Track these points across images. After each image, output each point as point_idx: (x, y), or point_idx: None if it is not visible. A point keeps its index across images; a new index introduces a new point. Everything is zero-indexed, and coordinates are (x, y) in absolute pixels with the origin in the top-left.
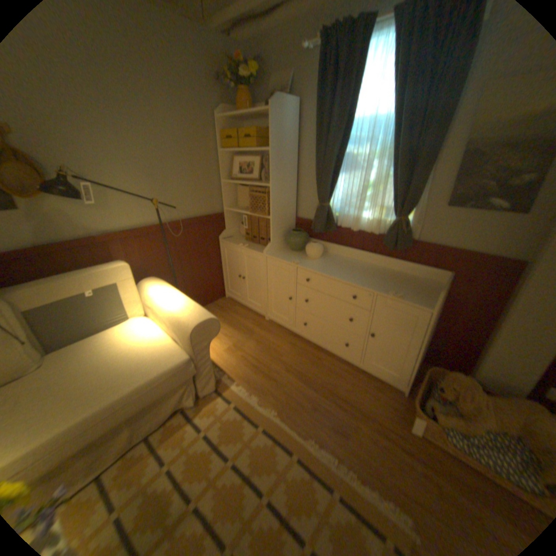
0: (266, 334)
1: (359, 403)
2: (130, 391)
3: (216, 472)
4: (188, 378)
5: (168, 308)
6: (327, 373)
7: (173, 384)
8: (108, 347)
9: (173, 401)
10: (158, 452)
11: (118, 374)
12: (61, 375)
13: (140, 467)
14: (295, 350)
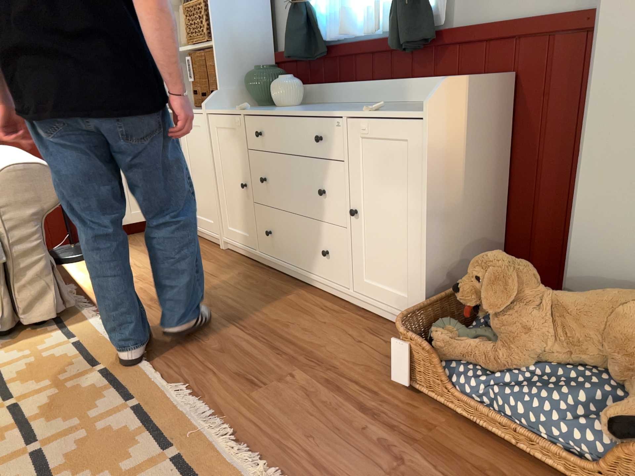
0: (208, 264)
1: (317, 345)
2: None
3: None
4: None
5: None
6: (285, 308)
7: None
8: None
9: None
10: None
11: None
12: None
13: None
14: (246, 282)
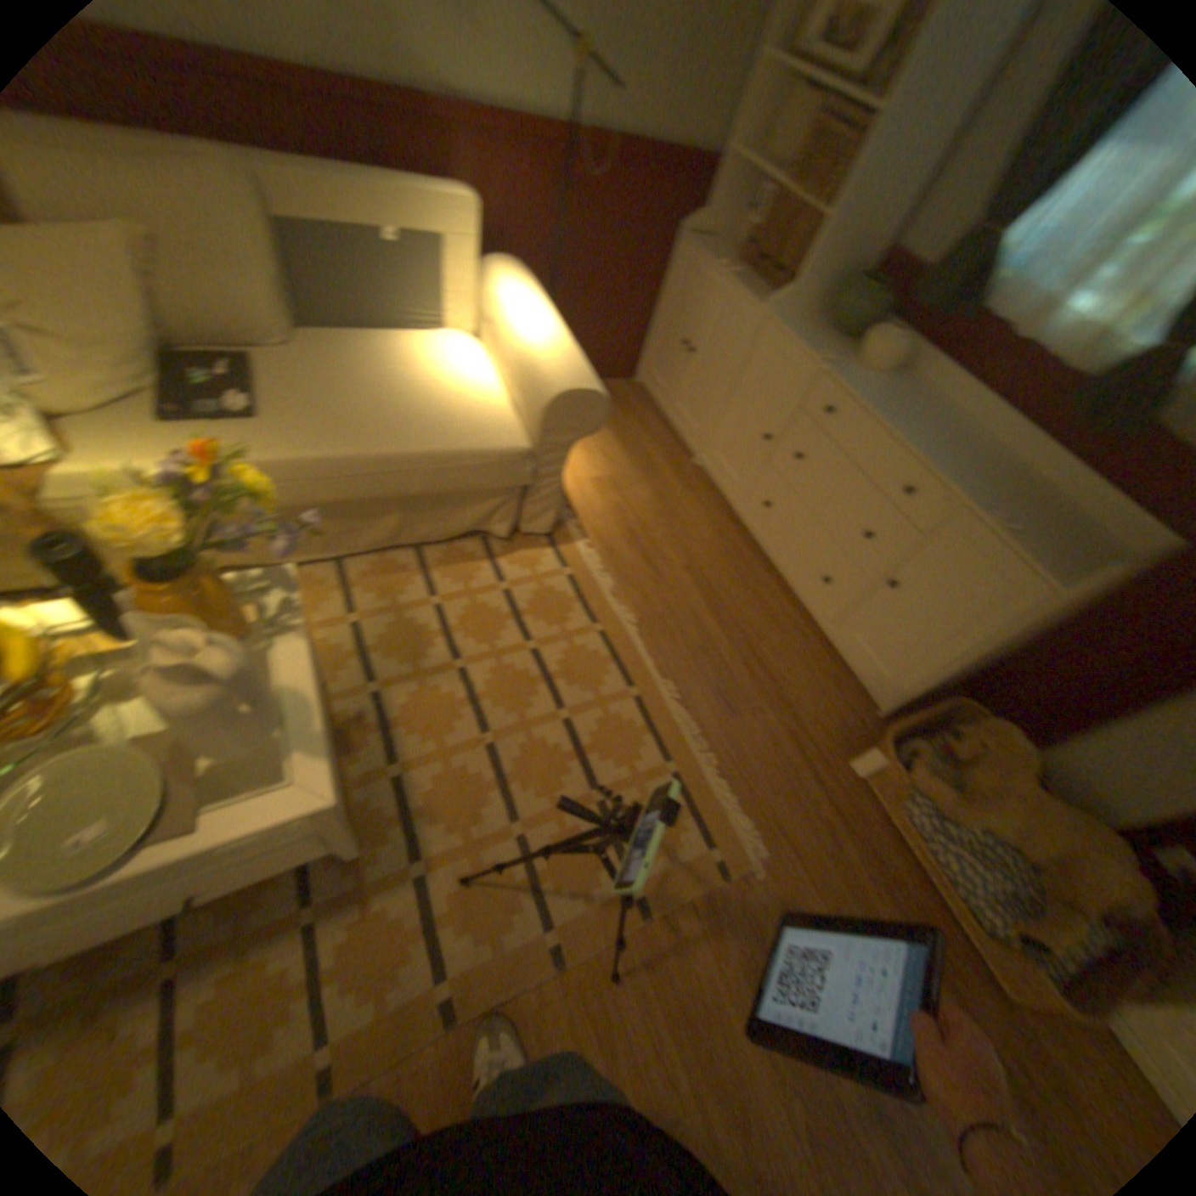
0: (682, 491)
1: (787, 682)
2: (424, 454)
3: (510, 645)
4: (518, 488)
5: (528, 337)
6: (760, 611)
7: (492, 482)
8: (403, 364)
9: (480, 513)
10: (435, 574)
11: (410, 417)
12: (323, 374)
13: (405, 580)
14: (722, 545)
